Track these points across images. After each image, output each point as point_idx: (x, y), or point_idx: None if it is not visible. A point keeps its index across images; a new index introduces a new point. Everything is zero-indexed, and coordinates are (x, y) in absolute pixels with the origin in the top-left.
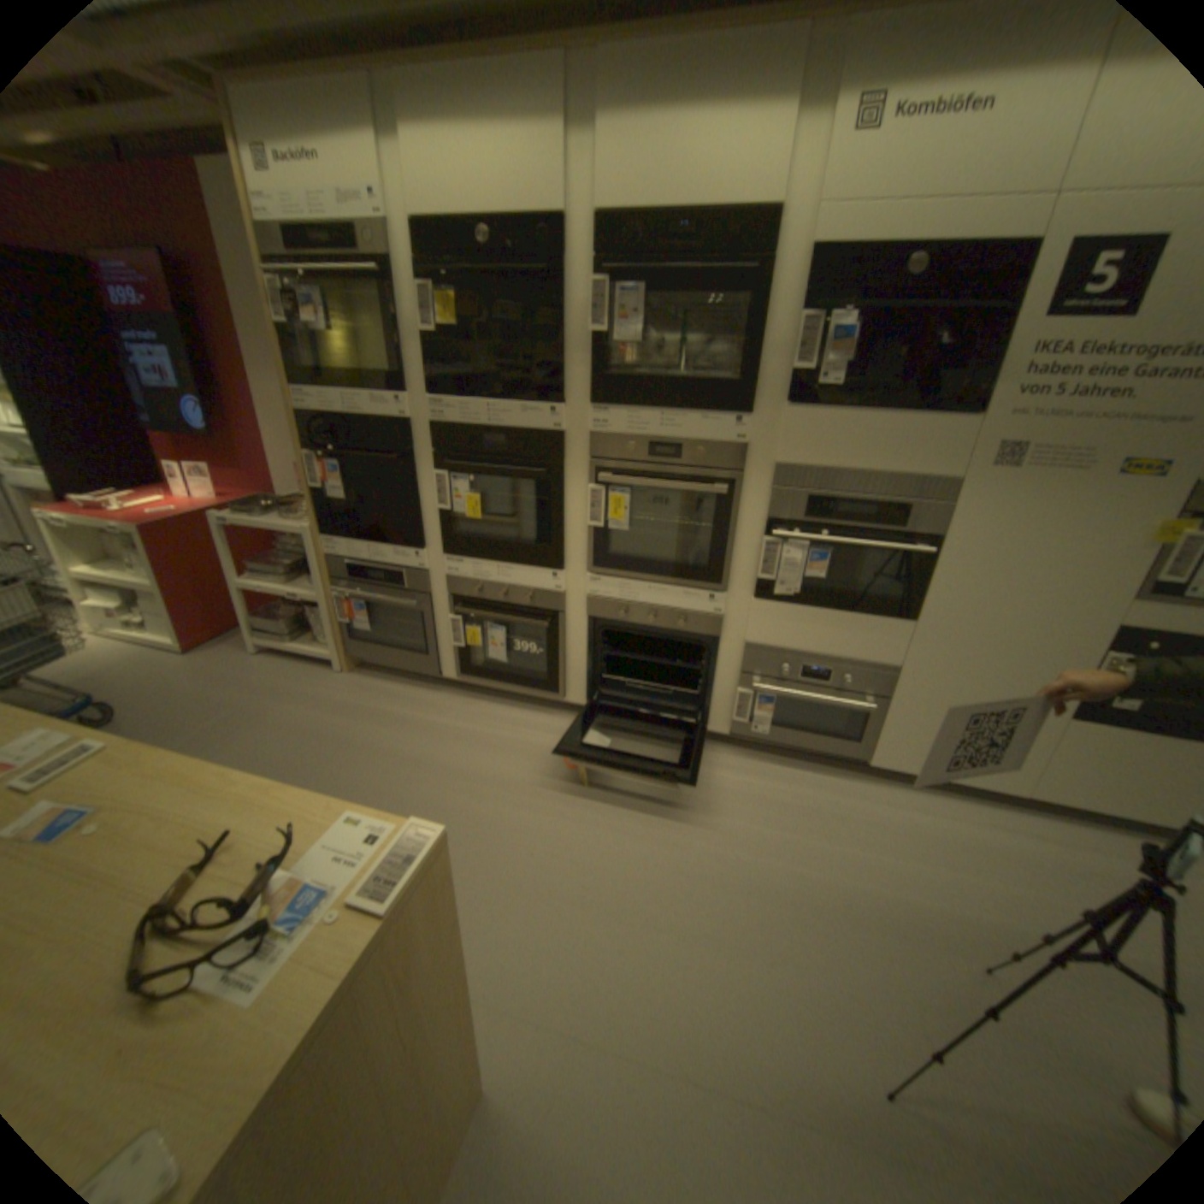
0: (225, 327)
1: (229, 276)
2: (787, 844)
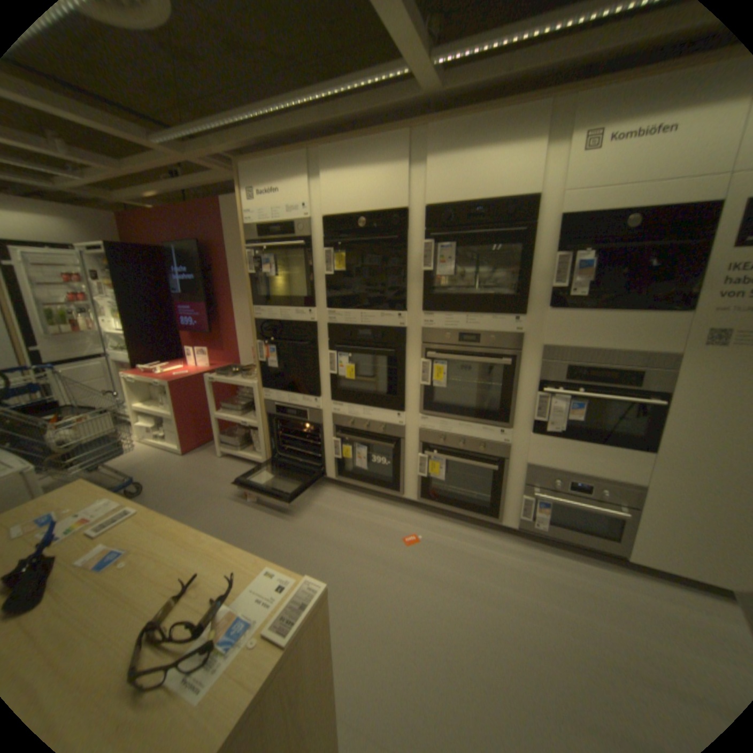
0: (223, 276)
1: (228, 251)
2: (567, 619)
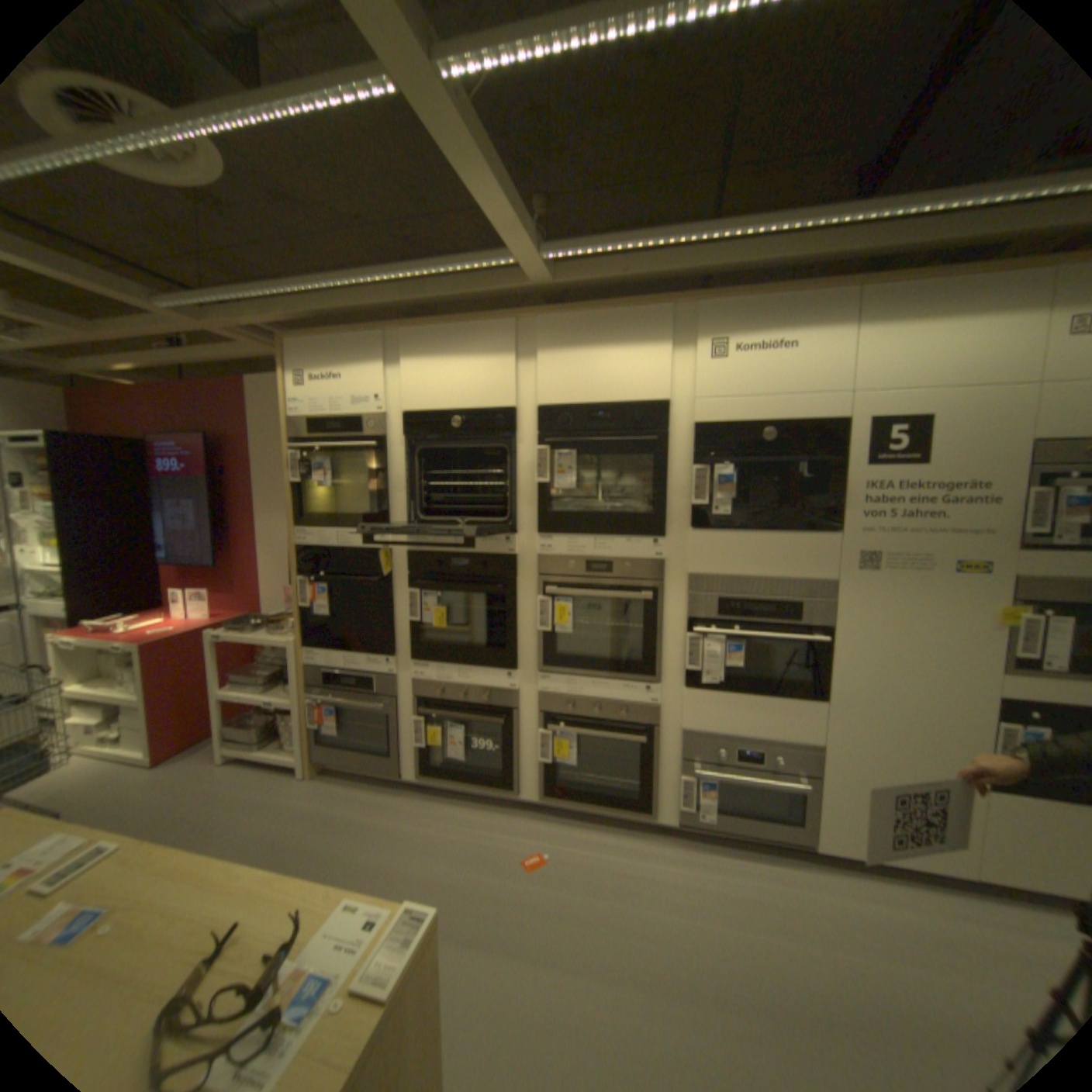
0: (243, 484)
1: (254, 449)
2: (752, 948)
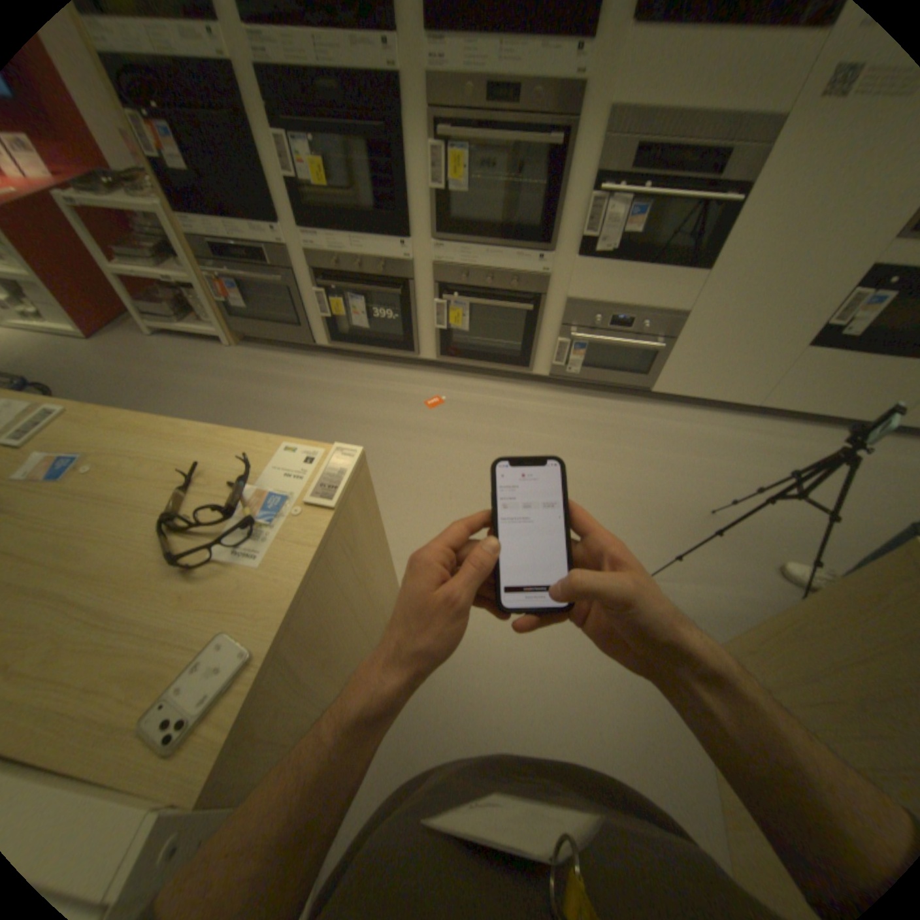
0: None
1: None
2: (588, 448)
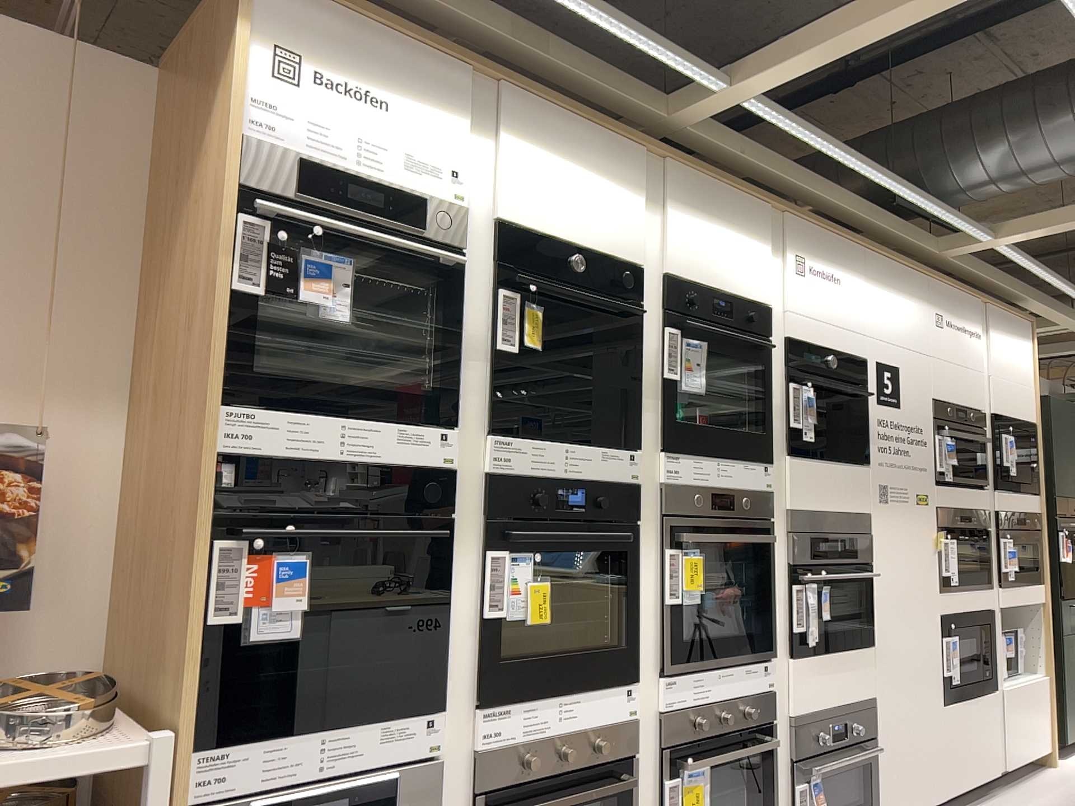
0: None
1: None
2: None
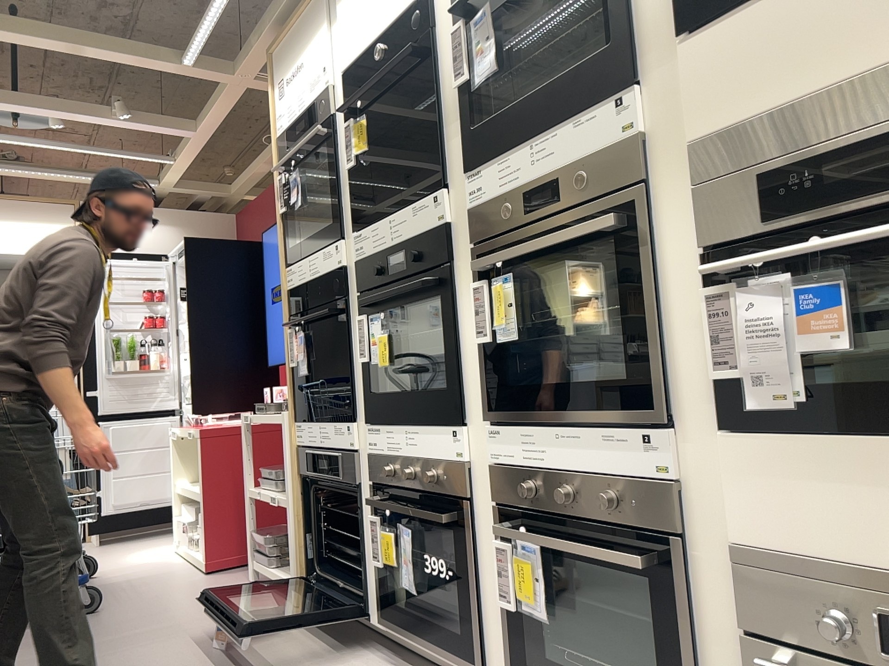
0: None
1: None
2: None
